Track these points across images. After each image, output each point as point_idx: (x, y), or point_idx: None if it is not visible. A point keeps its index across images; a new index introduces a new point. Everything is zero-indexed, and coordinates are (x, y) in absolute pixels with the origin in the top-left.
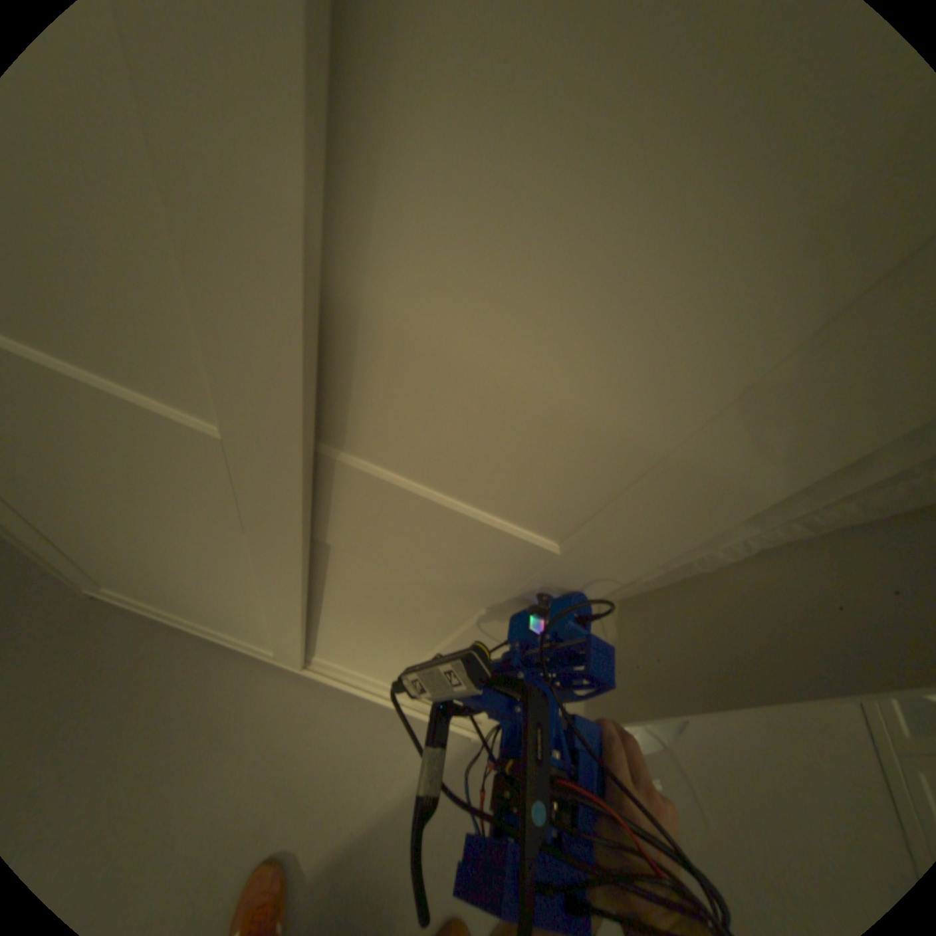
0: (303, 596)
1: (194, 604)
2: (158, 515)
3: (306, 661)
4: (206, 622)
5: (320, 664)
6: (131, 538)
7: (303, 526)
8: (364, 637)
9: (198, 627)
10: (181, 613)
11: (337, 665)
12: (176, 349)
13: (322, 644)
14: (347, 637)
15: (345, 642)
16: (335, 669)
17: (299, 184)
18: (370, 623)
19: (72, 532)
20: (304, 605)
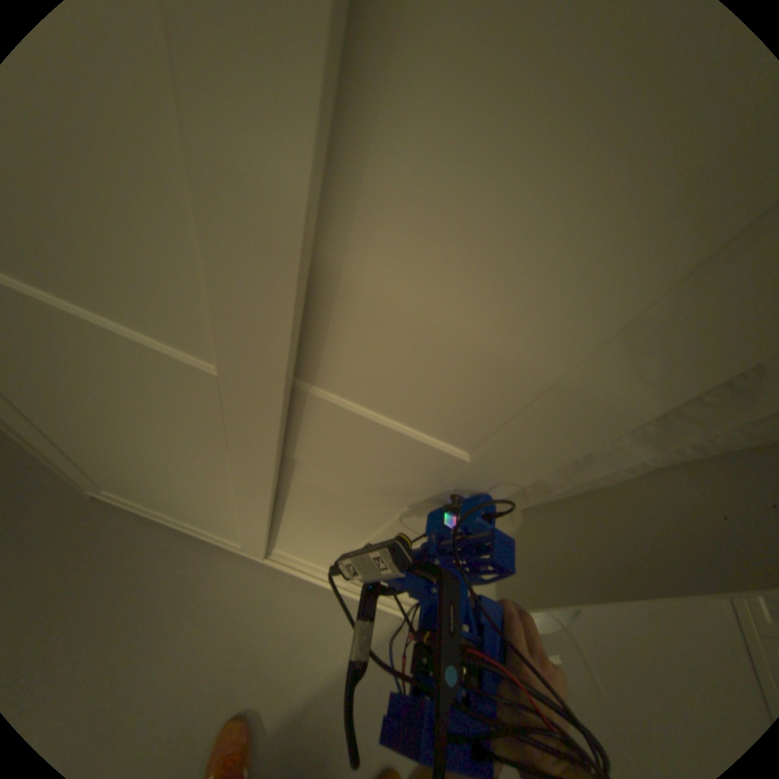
0: (271, 500)
1: (177, 504)
2: (155, 434)
3: (267, 552)
4: (186, 519)
5: (279, 555)
6: (131, 452)
7: (277, 445)
8: (318, 533)
9: (179, 523)
10: (166, 512)
11: (292, 556)
12: (186, 305)
13: (281, 539)
14: (303, 533)
15: (301, 538)
16: (290, 559)
17: (304, 180)
18: (323, 523)
19: (82, 446)
20: (271, 507)
